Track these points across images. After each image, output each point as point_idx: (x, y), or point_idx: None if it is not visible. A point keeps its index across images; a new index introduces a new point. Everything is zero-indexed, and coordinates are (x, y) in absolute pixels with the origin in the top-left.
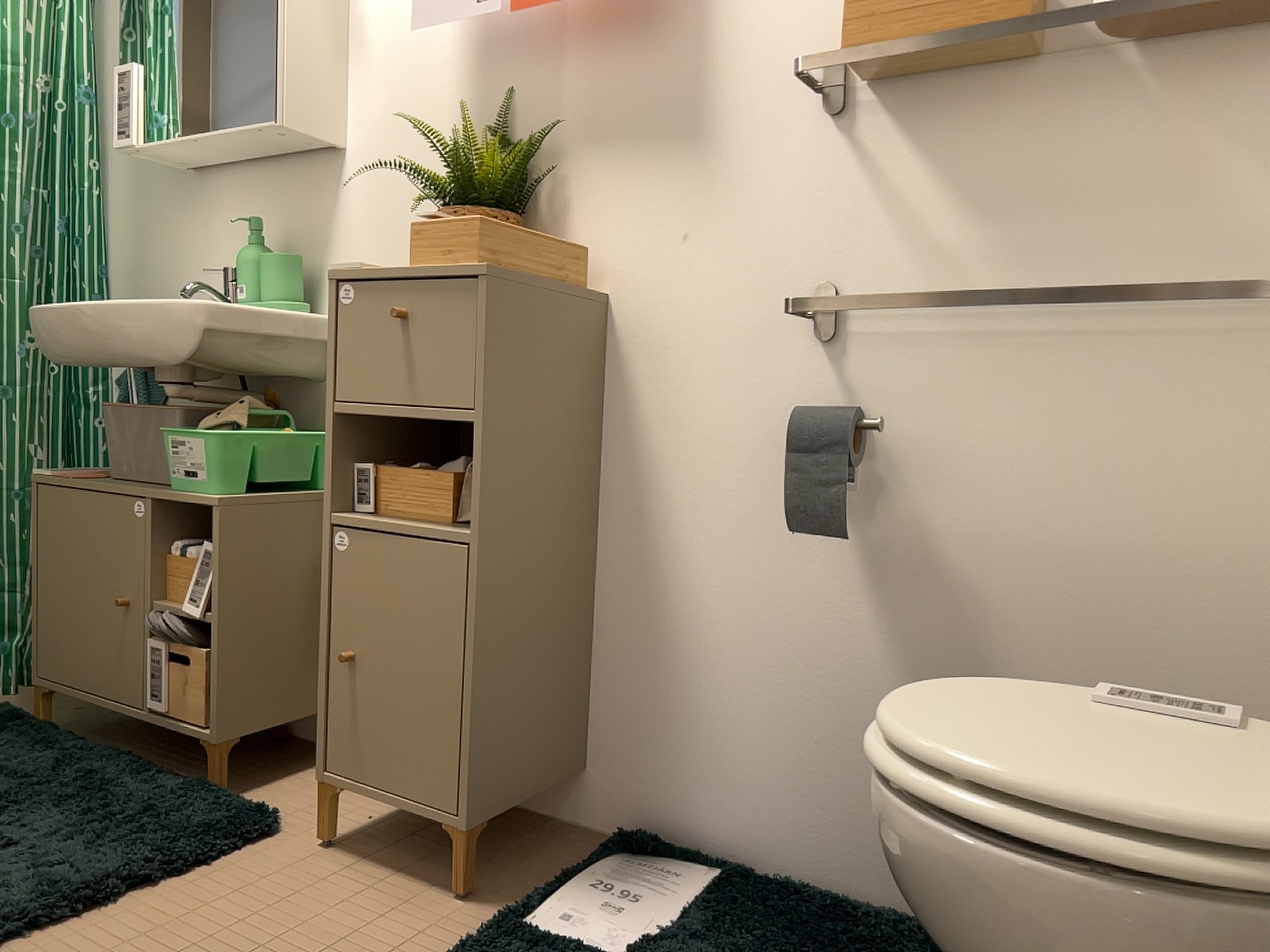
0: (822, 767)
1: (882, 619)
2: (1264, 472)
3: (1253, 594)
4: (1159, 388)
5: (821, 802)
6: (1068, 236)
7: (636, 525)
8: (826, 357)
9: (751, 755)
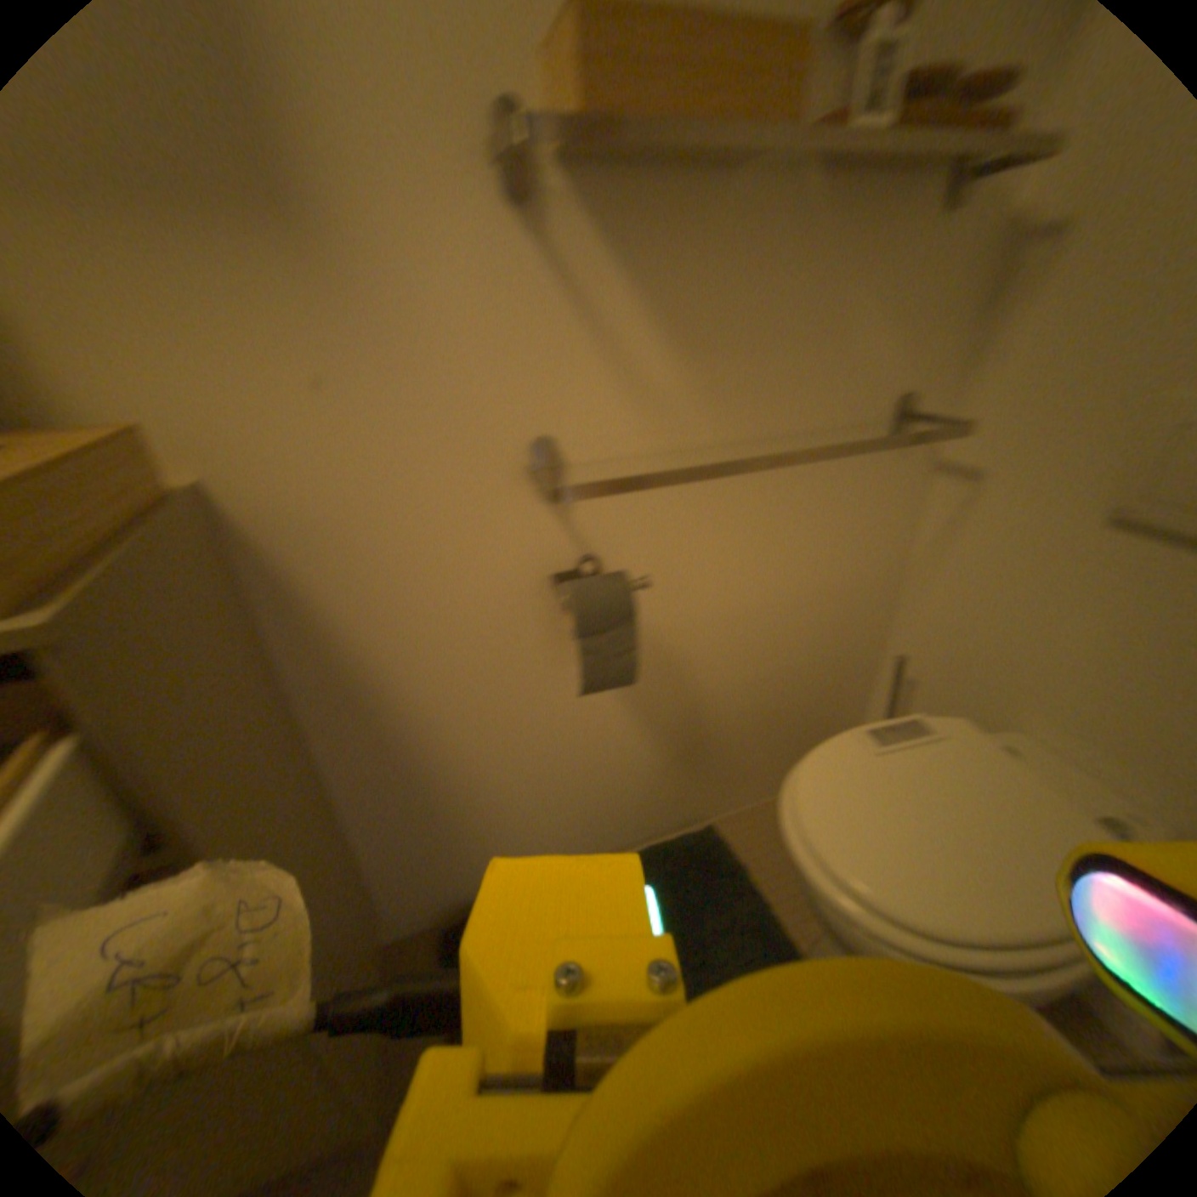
0: (601, 804)
1: (636, 702)
2: (863, 534)
3: (846, 604)
4: (819, 491)
5: (602, 822)
6: (774, 369)
7: (374, 726)
8: (564, 513)
9: (544, 826)
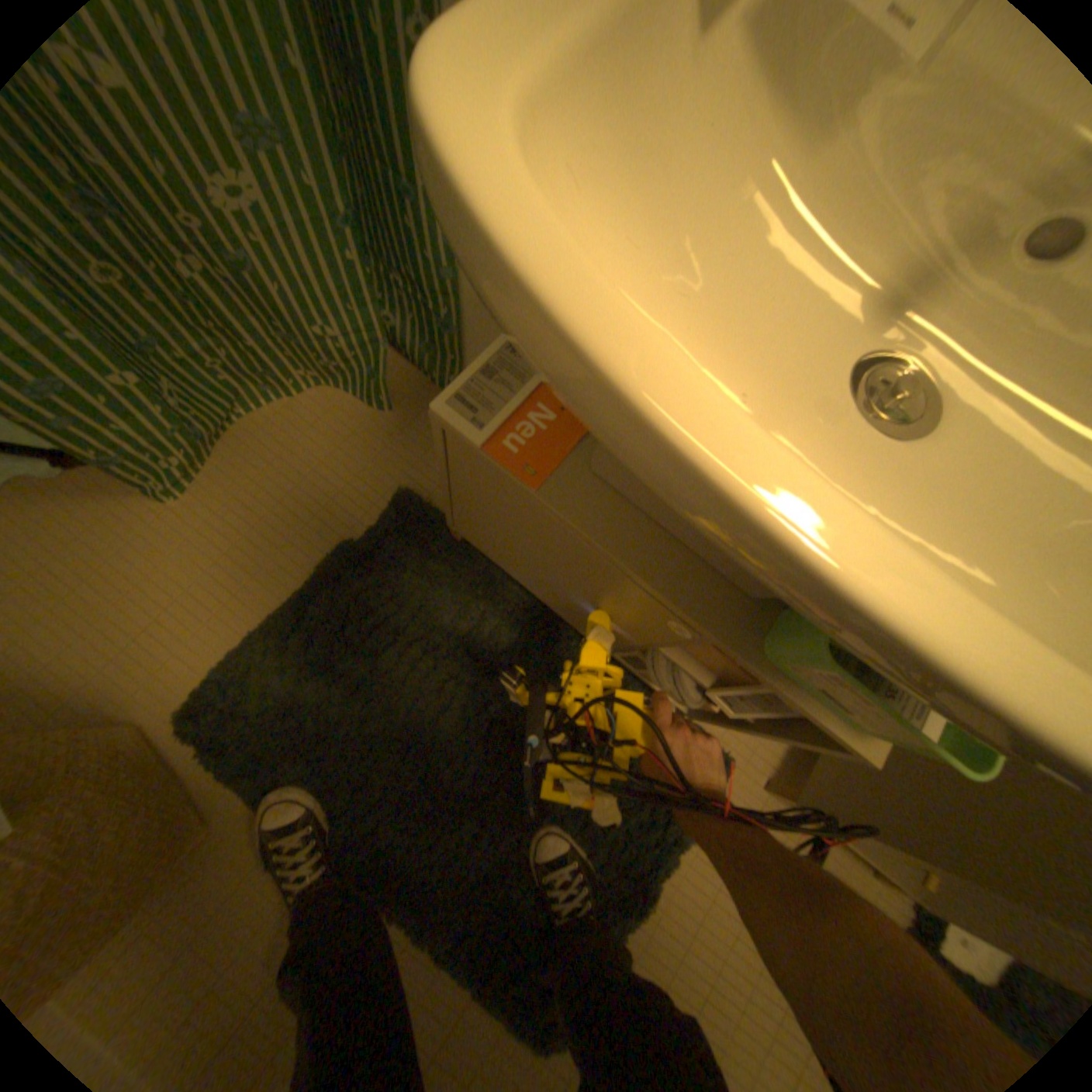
0: None
1: None
2: None
3: None
4: None
5: None
6: None
7: None
8: None
9: None
